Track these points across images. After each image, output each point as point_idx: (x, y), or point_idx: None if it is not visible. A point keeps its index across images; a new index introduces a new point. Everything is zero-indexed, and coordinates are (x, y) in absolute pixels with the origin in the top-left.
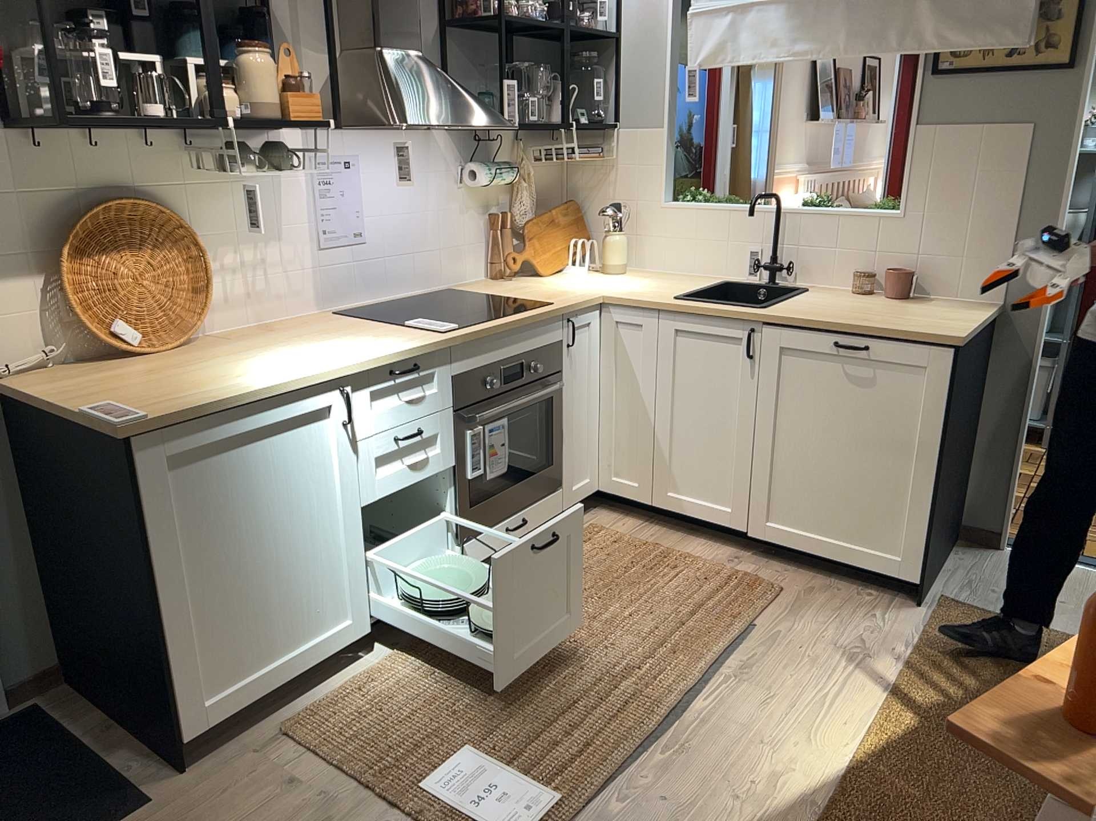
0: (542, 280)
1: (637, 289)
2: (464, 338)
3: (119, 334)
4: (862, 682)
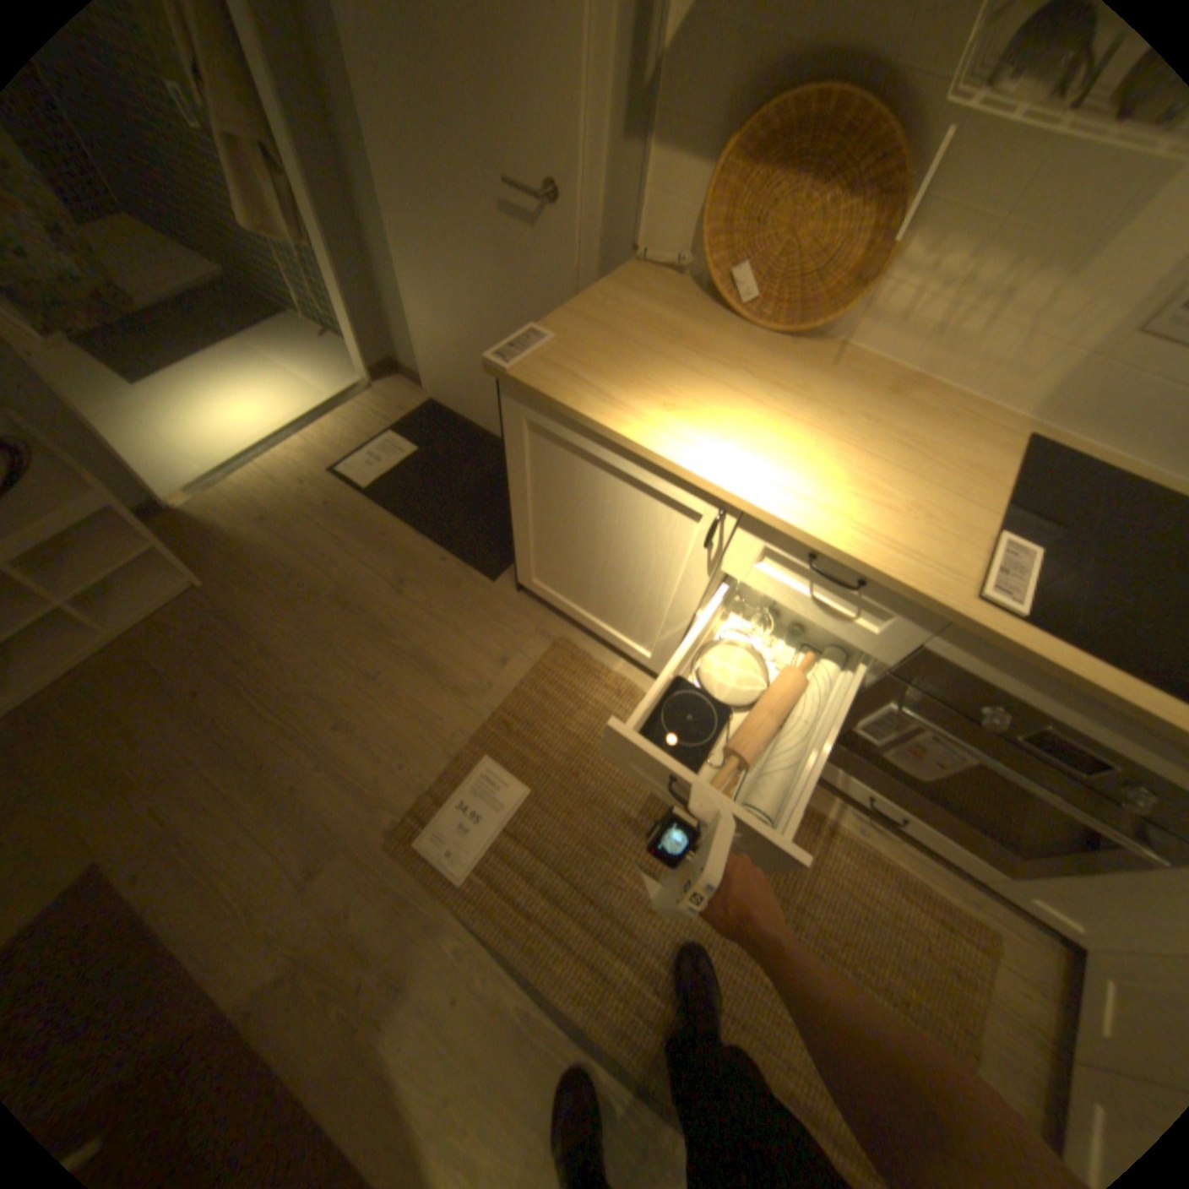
0: None
1: None
2: (994, 640)
3: (737, 277)
4: None
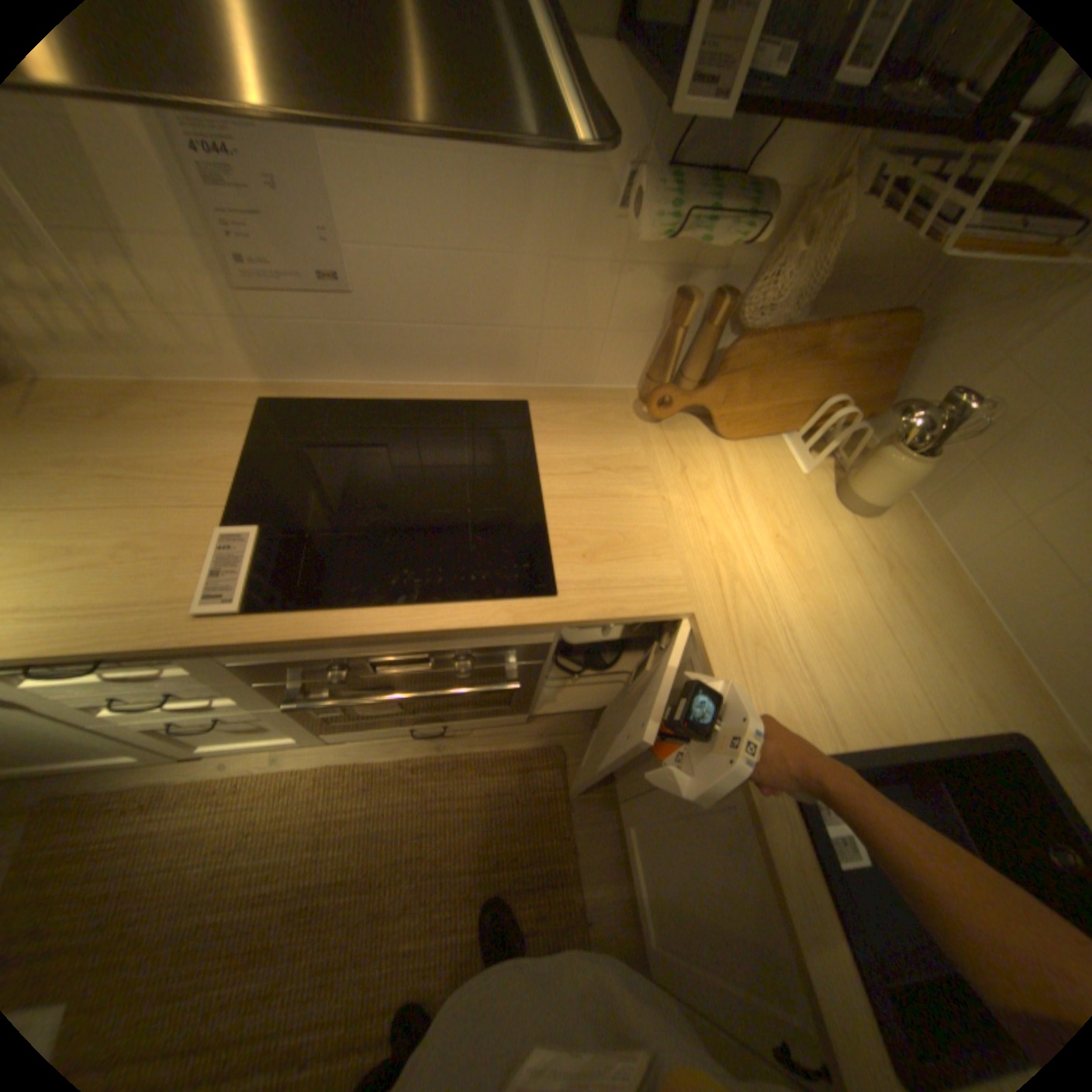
0: (702, 452)
1: (793, 627)
2: (223, 649)
3: None
4: None
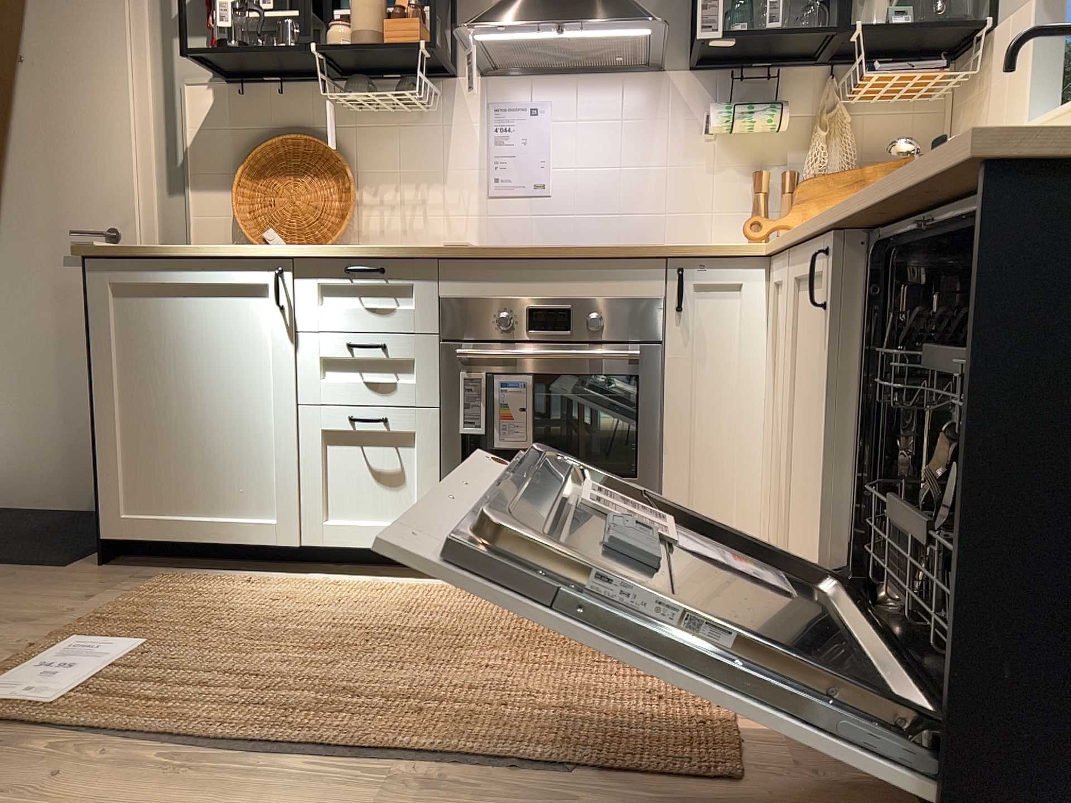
0: None
1: None
2: (455, 253)
3: (266, 239)
4: None
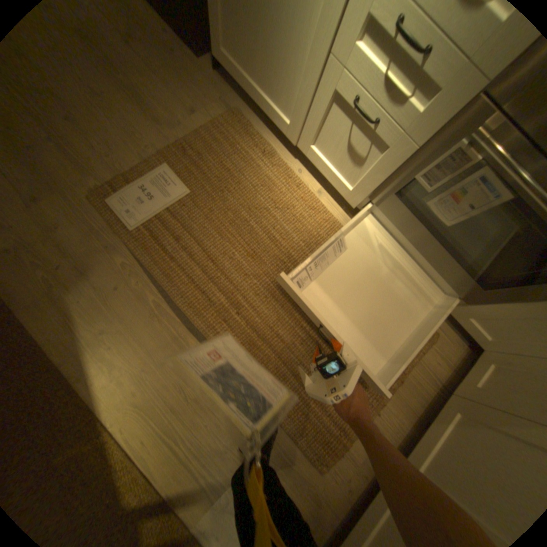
0: None
1: None
2: None
3: None
4: (185, 481)
